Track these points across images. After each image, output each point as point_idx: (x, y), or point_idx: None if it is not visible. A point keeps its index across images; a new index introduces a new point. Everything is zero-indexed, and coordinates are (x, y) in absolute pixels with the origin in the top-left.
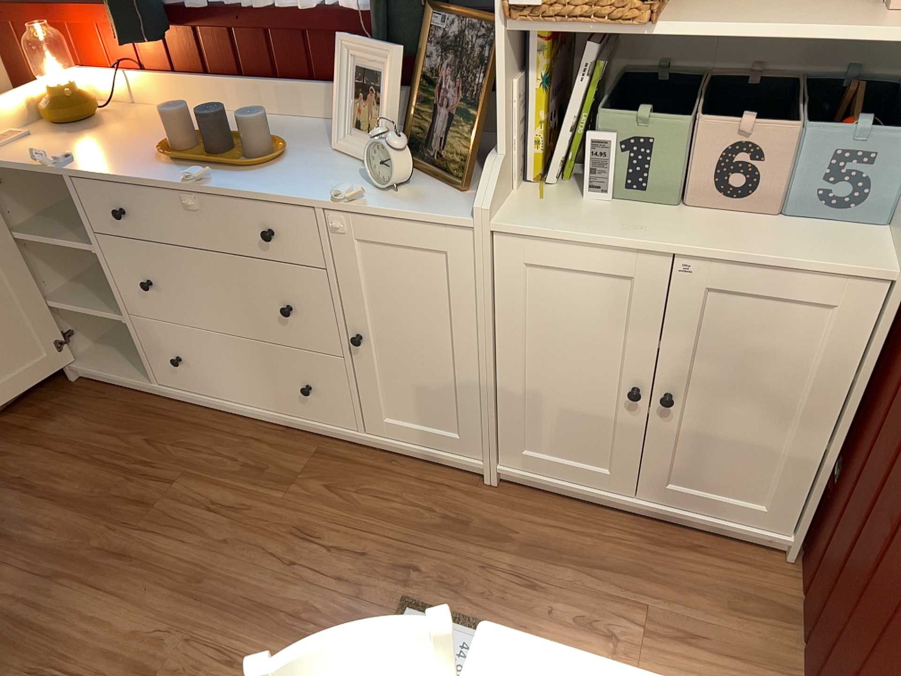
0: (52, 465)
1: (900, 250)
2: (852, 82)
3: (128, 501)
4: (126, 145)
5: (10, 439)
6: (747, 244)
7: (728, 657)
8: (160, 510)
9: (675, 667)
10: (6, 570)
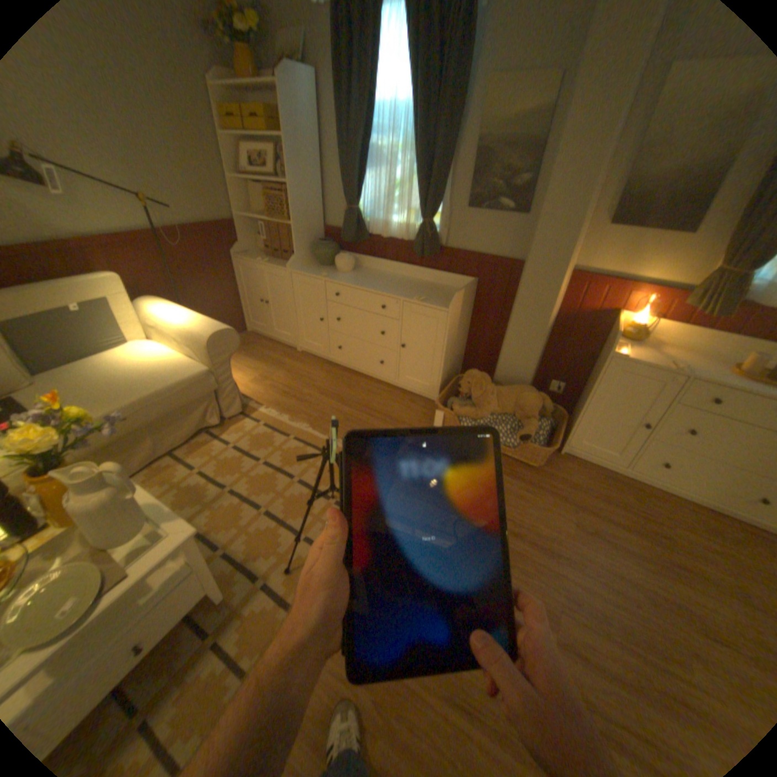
0: (594, 504)
1: None
2: None
3: (658, 537)
4: (699, 364)
5: (557, 483)
6: None
7: None
8: (681, 546)
9: None
10: (626, 564)
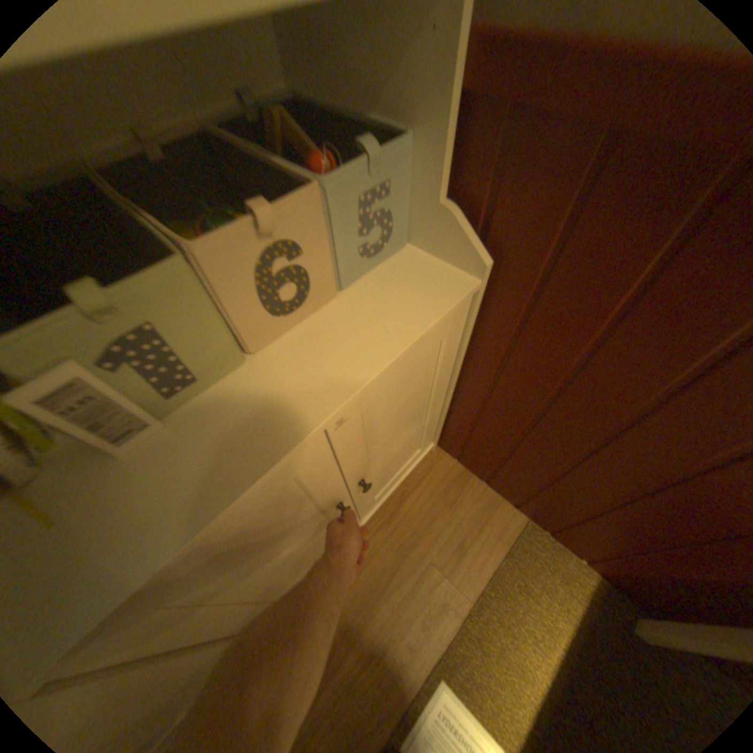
0: None
1: (456, 263)
2: (258, 114)
3: None
4: None
5: None
6: (370, 354)
7: (479, 535)
8: None
9: (476, 577)
10: None
